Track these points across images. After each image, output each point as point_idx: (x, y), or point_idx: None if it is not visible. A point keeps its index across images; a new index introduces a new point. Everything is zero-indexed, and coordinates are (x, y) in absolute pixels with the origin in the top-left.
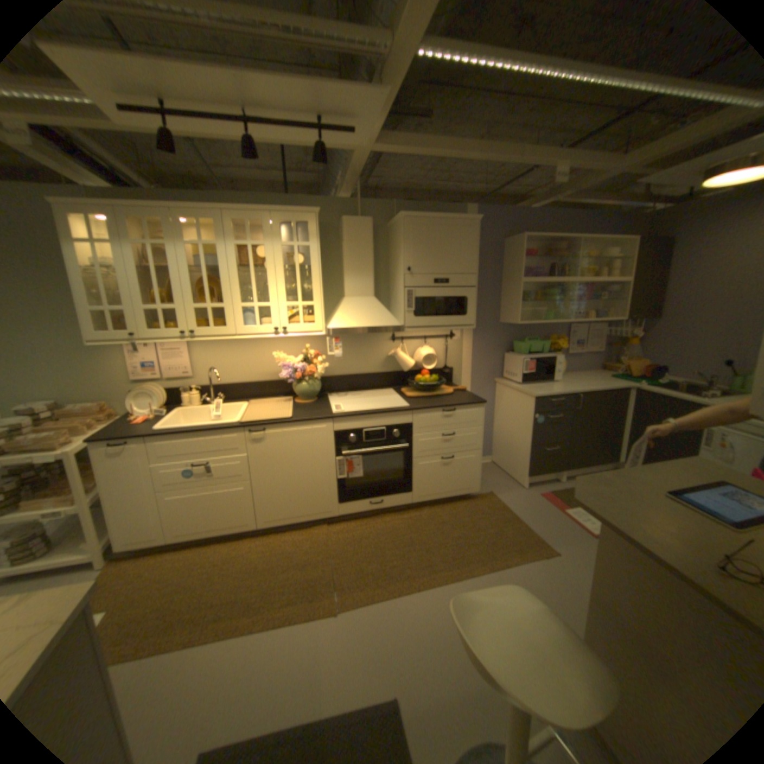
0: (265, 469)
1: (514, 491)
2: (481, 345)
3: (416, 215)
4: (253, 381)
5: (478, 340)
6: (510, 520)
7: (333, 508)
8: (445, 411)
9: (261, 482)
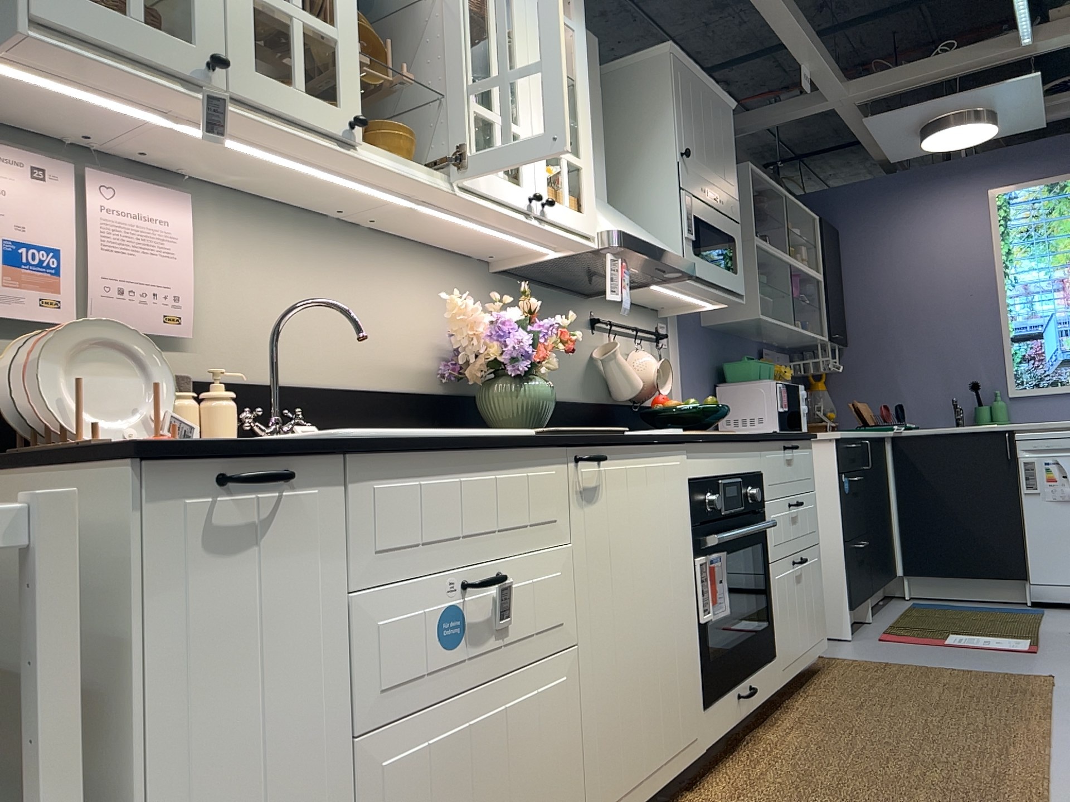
0: (602, 596)
1: (842, 646)
2: (692, 366)
3: (685, 60)
4: (354, 387)
5: (688, 354)
6: (921, 669)
7: (700, 724)
8: (792, 446)
9: (597, 648)
